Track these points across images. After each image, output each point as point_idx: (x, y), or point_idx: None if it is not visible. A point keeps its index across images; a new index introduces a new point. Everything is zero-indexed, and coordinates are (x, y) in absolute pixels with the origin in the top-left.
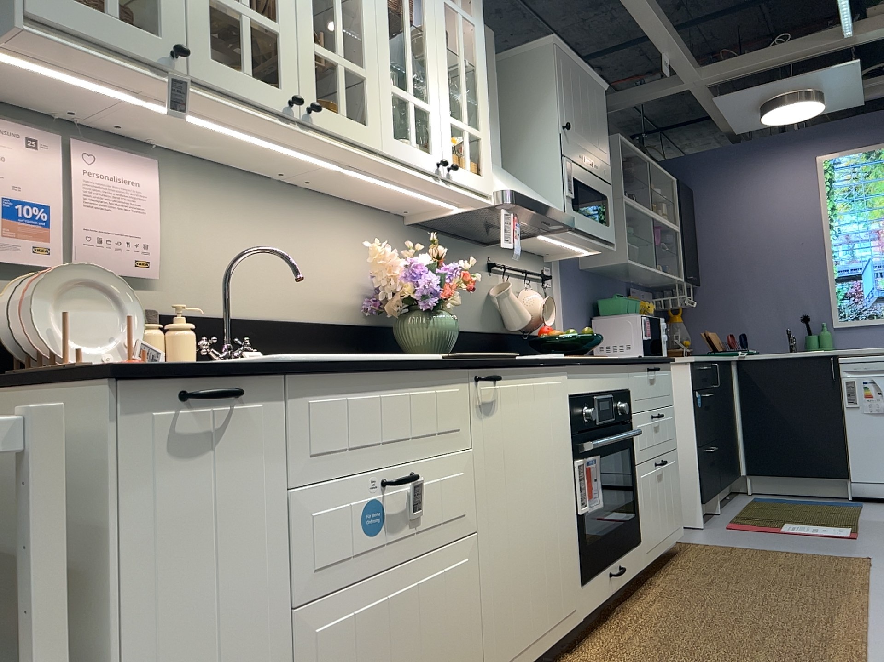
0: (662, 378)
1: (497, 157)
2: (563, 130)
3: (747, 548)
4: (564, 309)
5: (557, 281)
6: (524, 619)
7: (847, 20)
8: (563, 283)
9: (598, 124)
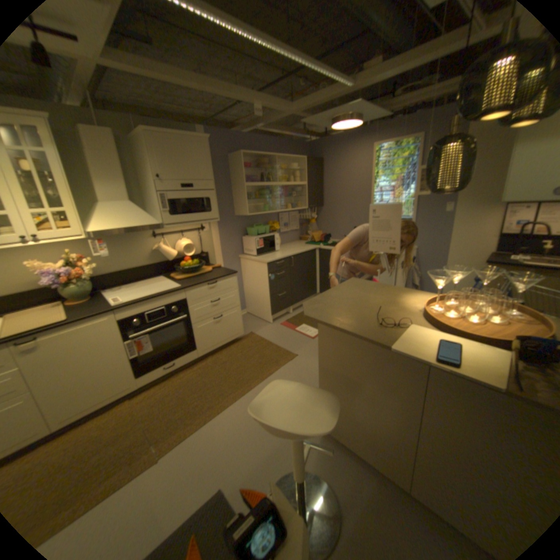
0: (224, 283)
1: (122, 197)
2: (156, 177)
3: (267, 340)
4: (220, 237)
5: (213, 226)
6: (82, 402)
7: (343, 77)
8: (218, 226)
9: (198, 161)
